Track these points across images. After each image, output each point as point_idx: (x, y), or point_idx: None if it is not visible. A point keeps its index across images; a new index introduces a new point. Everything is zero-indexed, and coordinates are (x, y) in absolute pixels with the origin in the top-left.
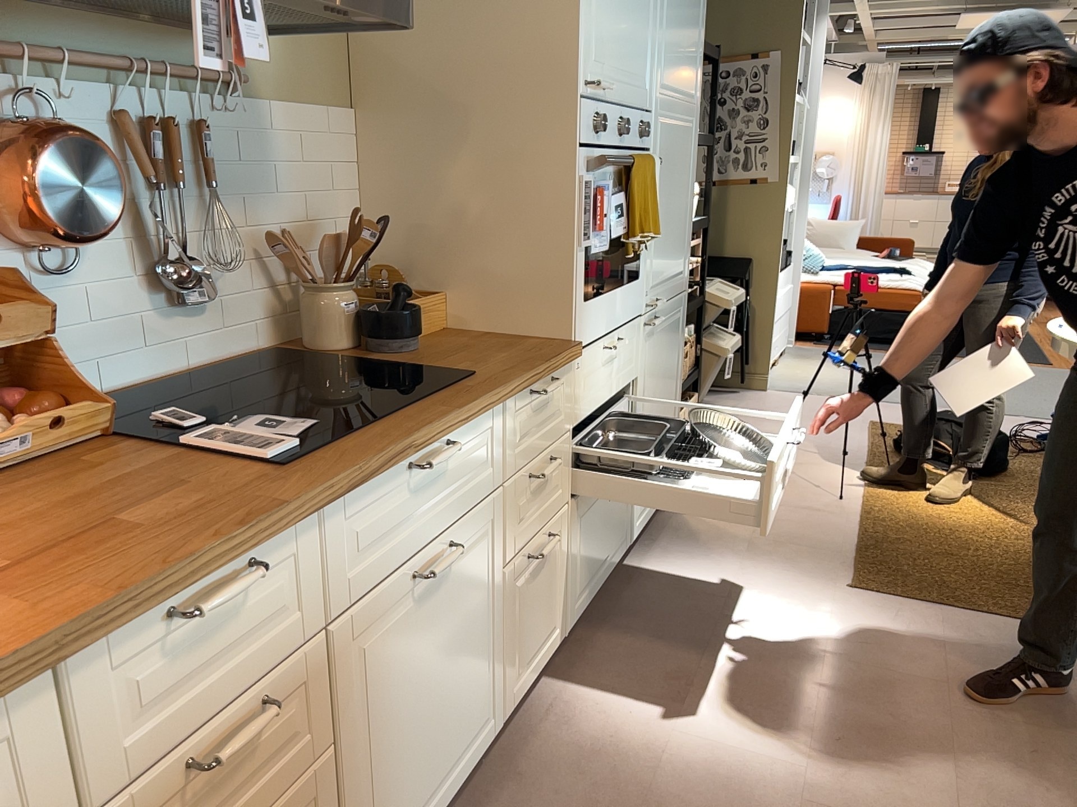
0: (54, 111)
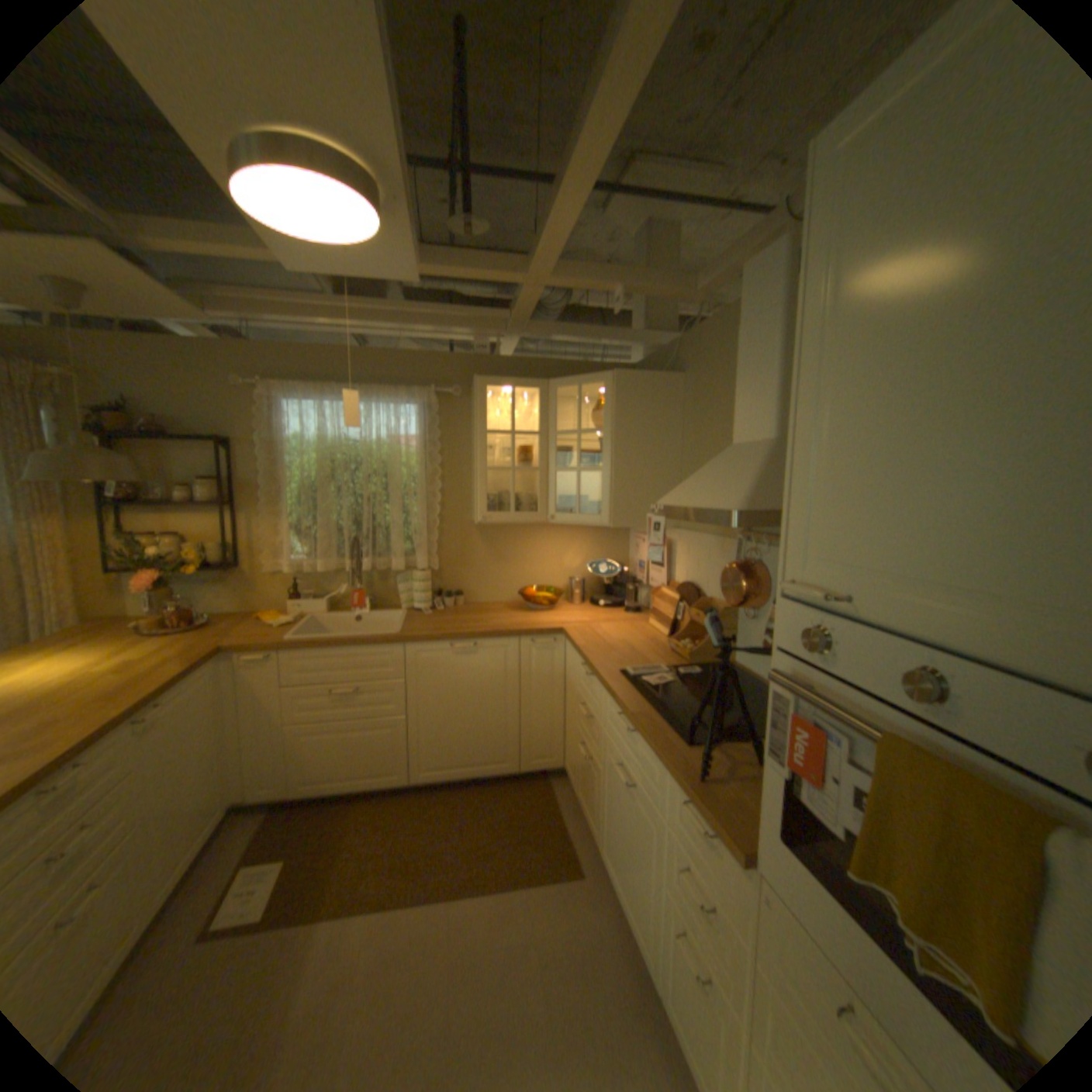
0: (764, 559)
